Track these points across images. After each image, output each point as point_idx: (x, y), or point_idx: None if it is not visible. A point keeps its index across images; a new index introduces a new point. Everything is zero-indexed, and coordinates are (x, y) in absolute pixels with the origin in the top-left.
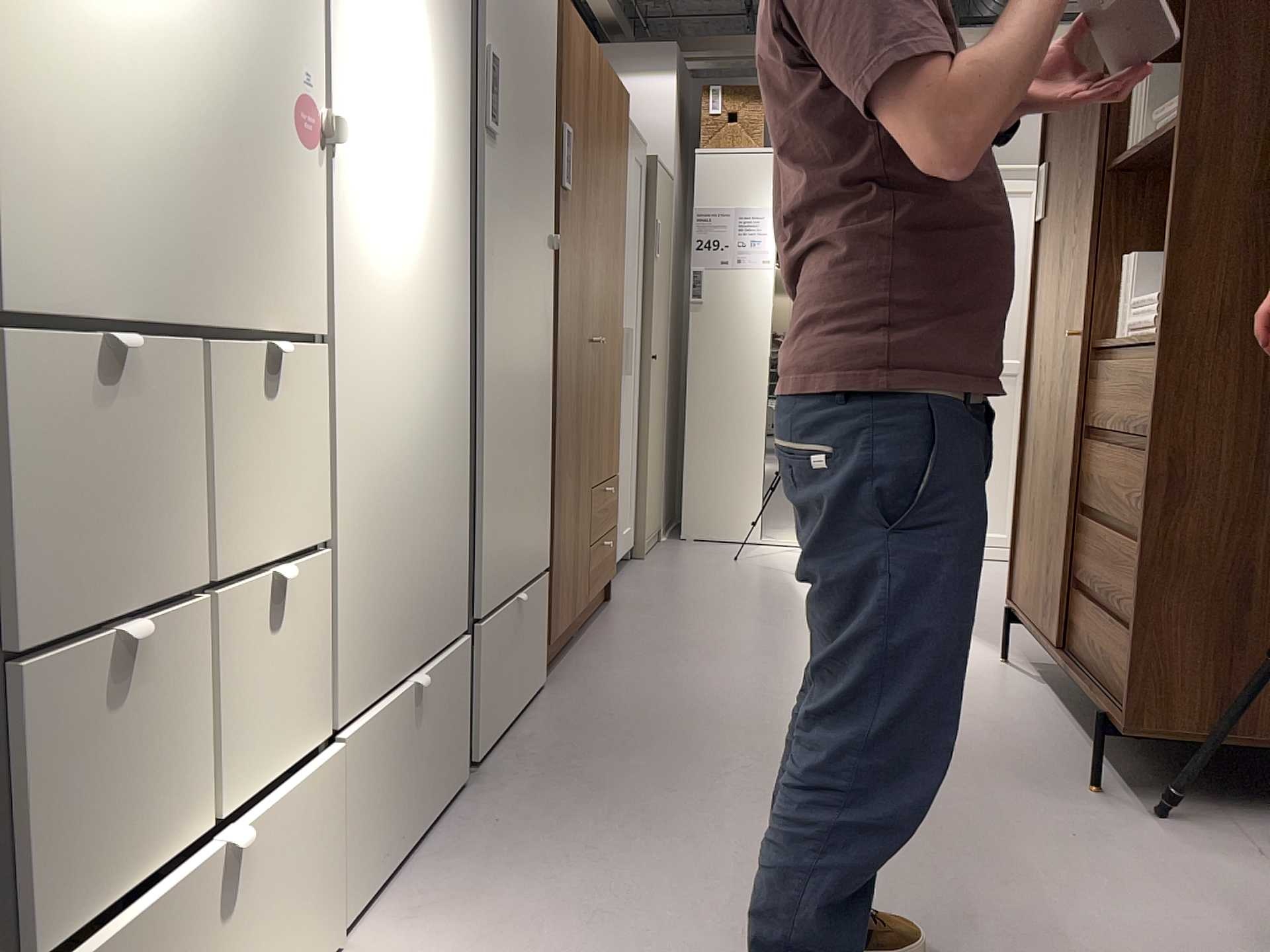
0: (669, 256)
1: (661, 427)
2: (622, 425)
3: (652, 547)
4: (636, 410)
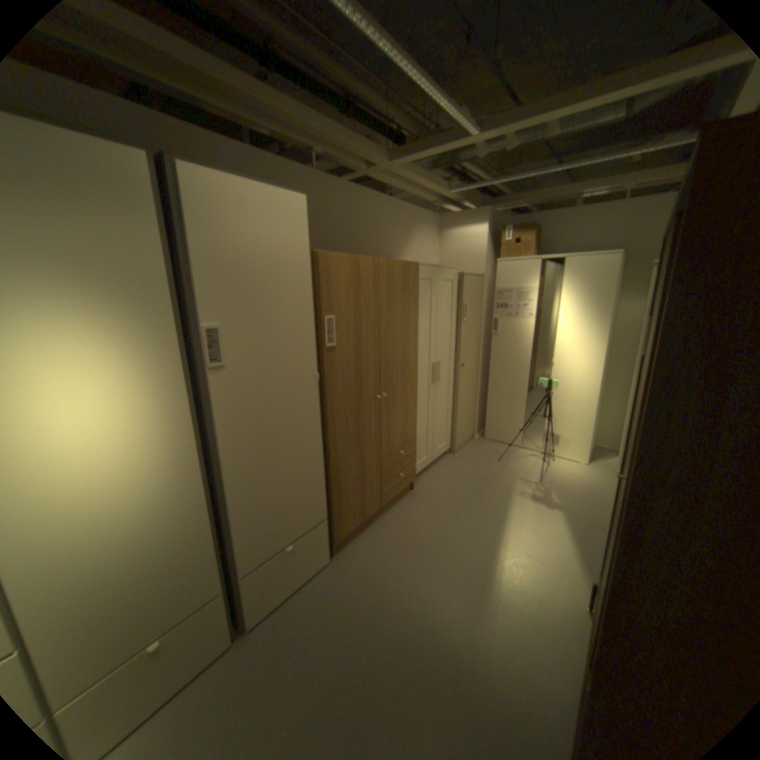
0: (480, 314)
1: (472, 392)
2: (435, 405)
3: (465, 444)
4: (450, 392)
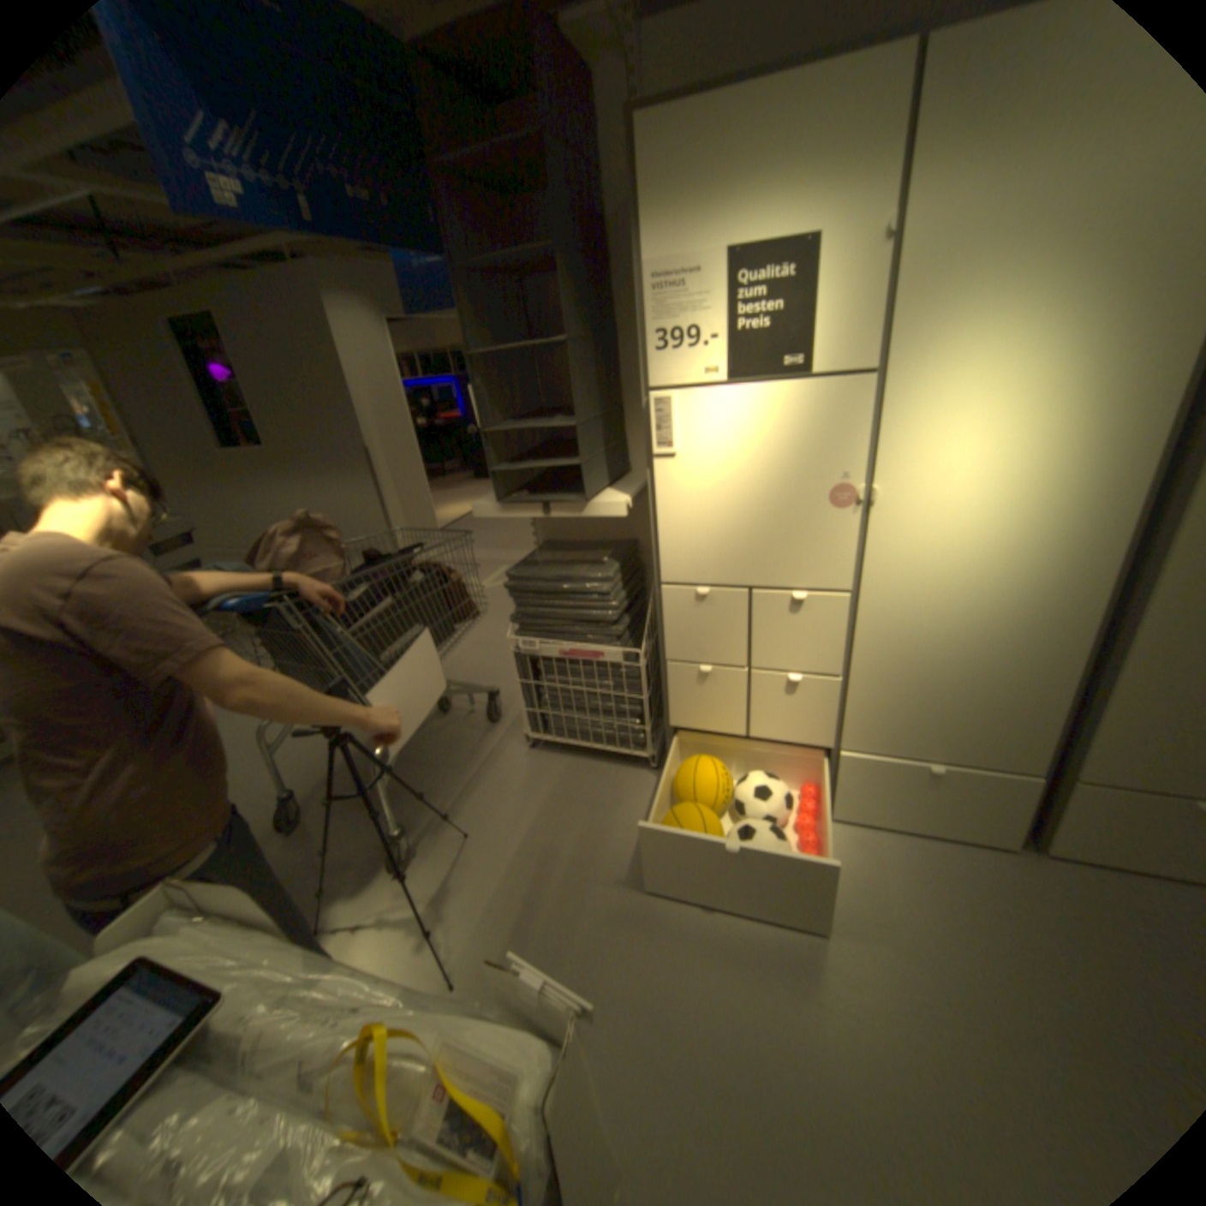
0: None
1: None
2: None
3: None
4: None
